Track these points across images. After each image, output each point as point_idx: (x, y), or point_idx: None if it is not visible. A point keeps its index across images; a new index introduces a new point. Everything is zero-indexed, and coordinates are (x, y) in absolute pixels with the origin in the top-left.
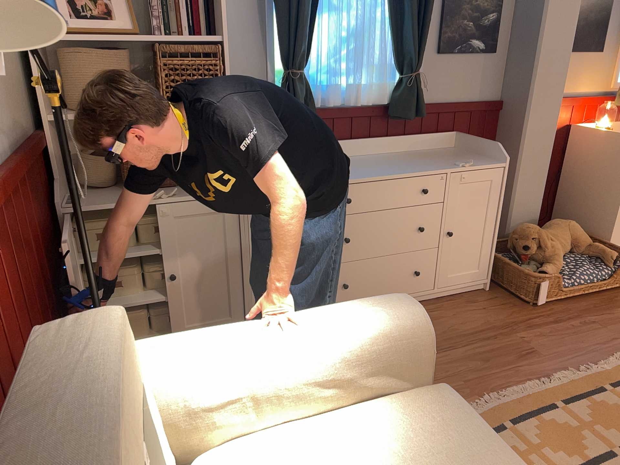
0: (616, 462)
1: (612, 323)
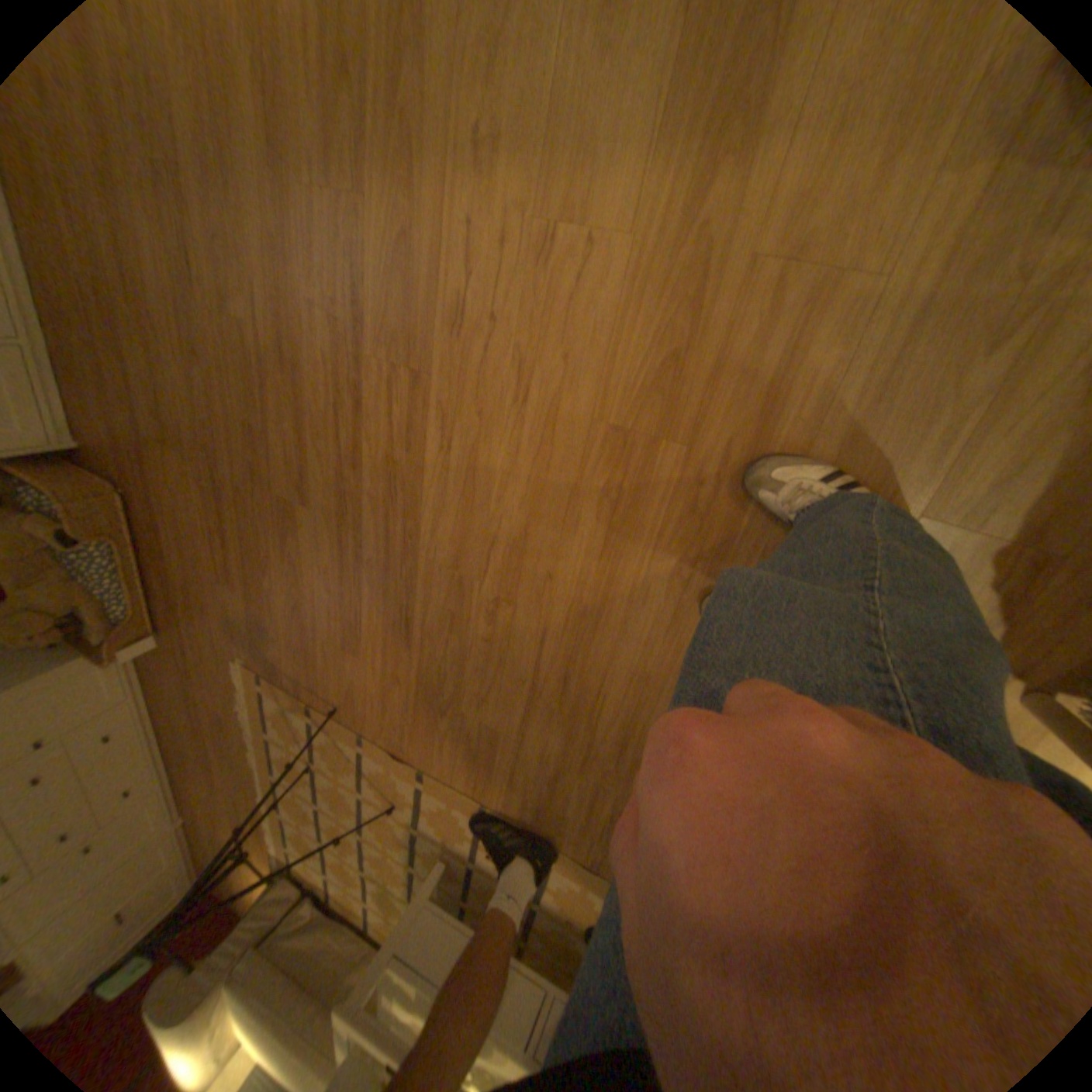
0: (311, 815)
1: (181, 610)
